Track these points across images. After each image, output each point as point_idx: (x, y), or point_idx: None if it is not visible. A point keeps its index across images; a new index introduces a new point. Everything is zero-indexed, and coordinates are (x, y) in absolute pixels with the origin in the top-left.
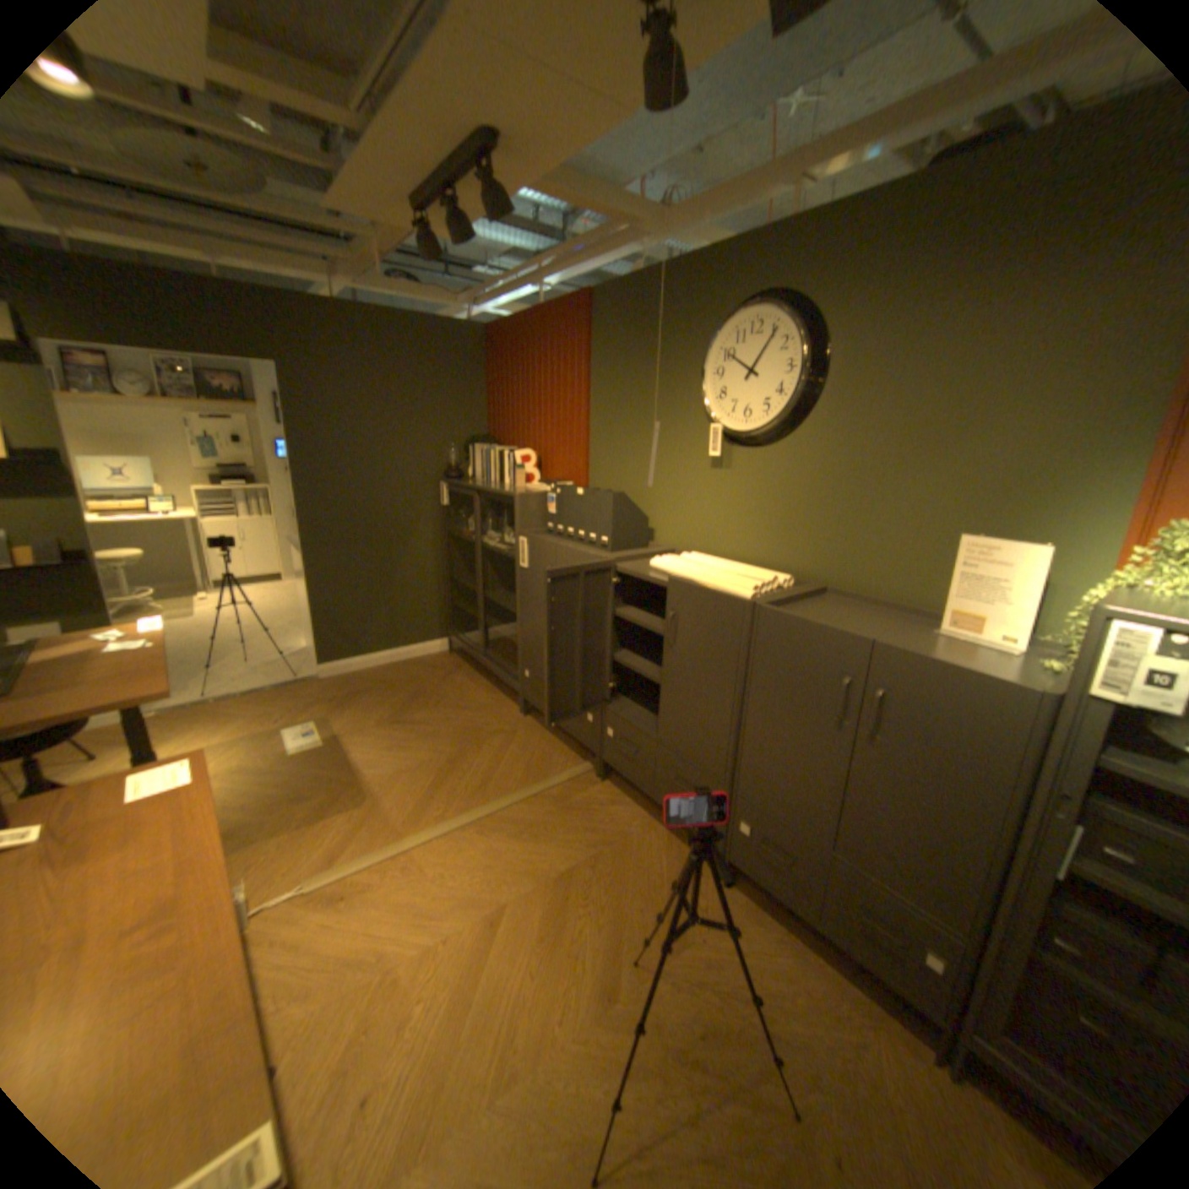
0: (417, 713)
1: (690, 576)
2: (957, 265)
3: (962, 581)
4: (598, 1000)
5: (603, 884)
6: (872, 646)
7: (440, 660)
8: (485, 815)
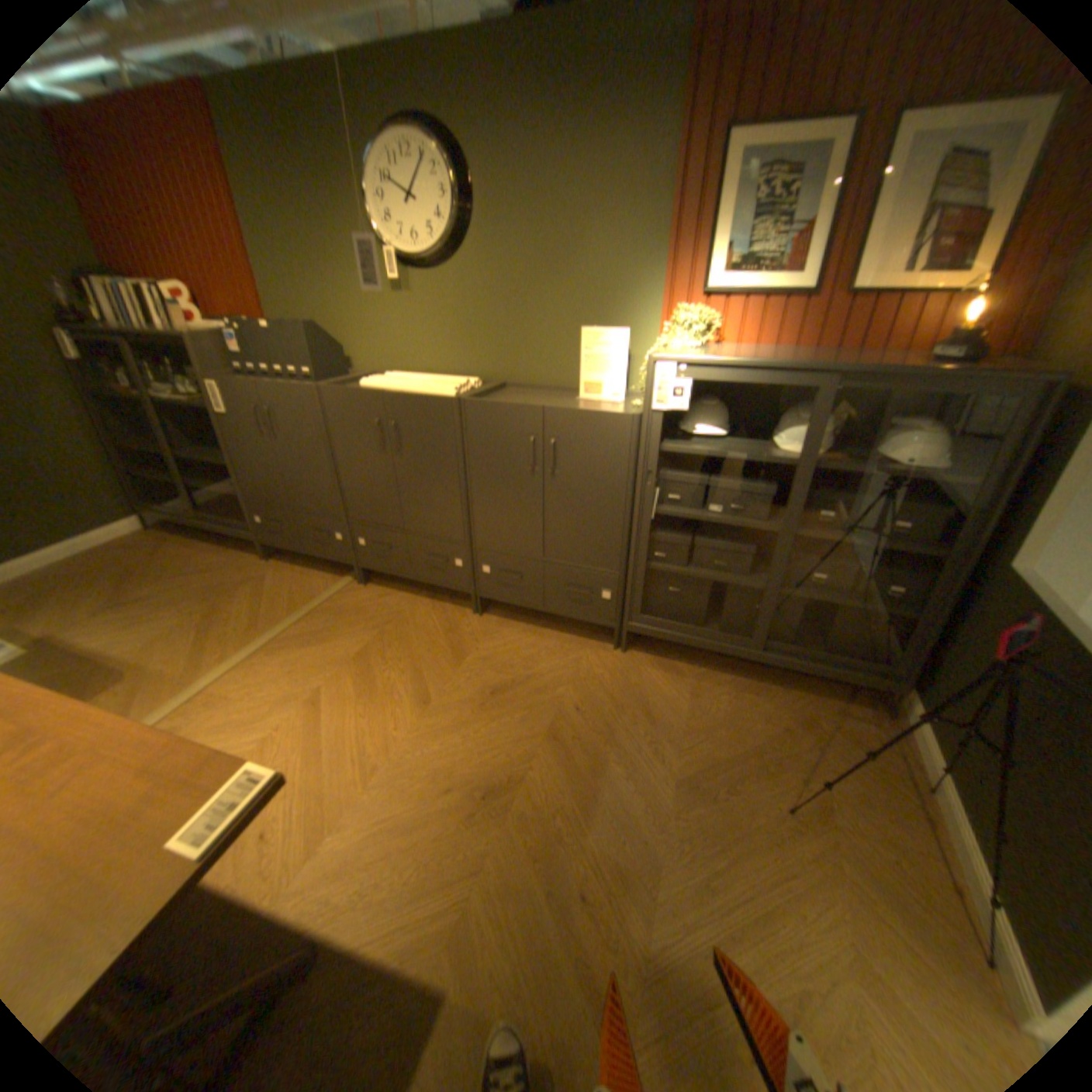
0: (139, 593)
1: (400, 390)
2: (547, 113)
3: (585, 362)
4: (416, 707)
5: (393, 647)
6: (542, 412)
7: (137, 541)
8: (267, 643)
